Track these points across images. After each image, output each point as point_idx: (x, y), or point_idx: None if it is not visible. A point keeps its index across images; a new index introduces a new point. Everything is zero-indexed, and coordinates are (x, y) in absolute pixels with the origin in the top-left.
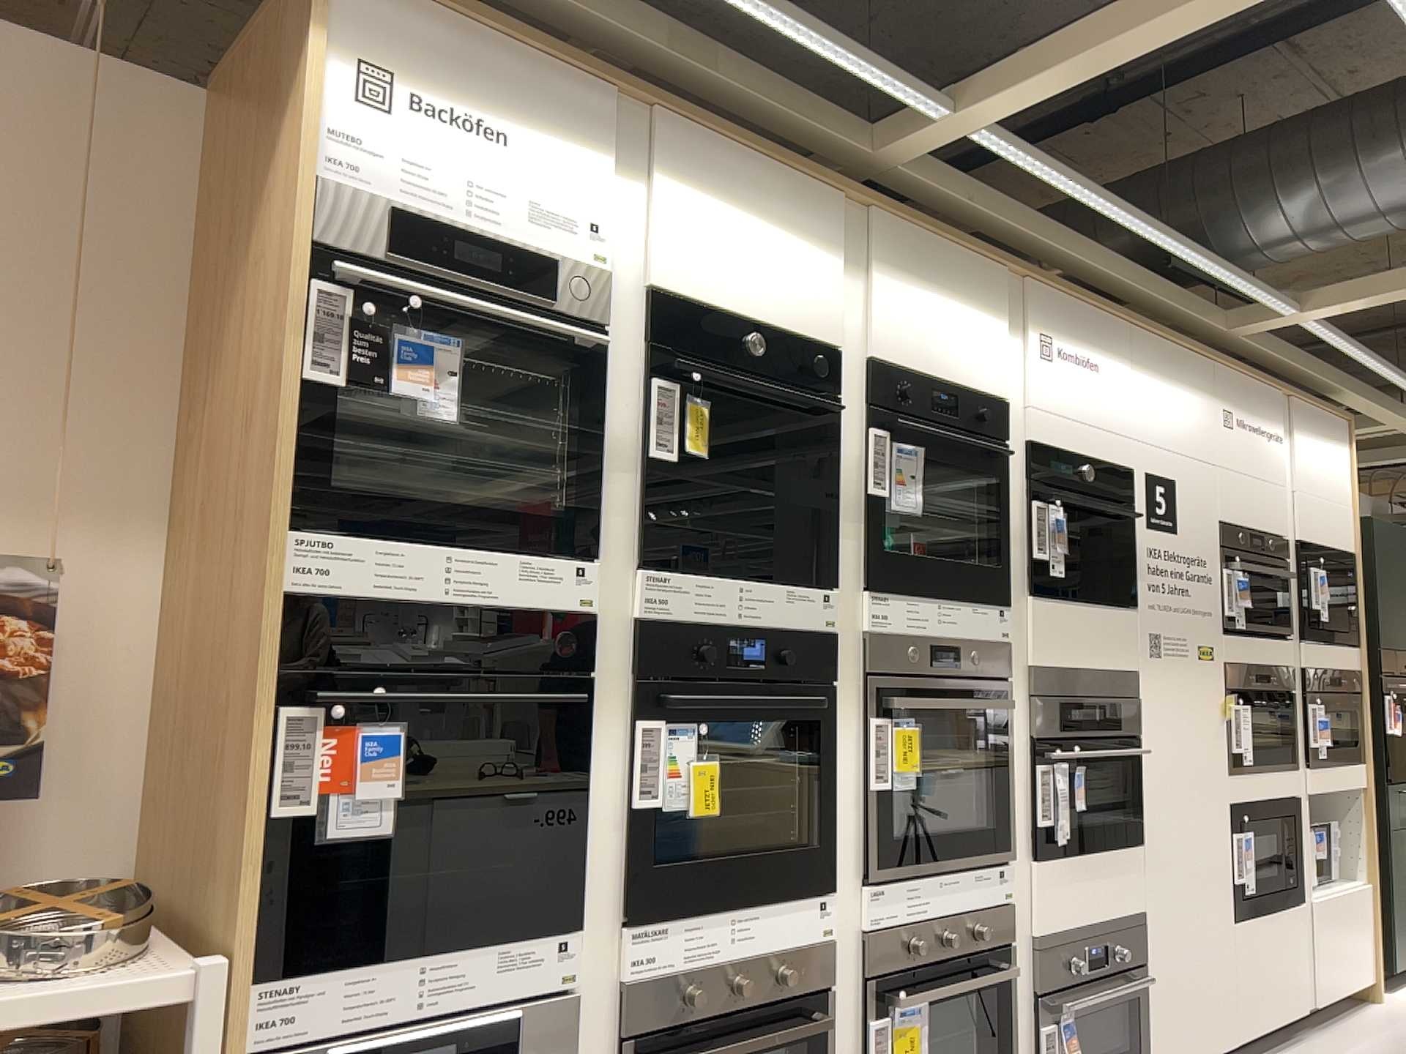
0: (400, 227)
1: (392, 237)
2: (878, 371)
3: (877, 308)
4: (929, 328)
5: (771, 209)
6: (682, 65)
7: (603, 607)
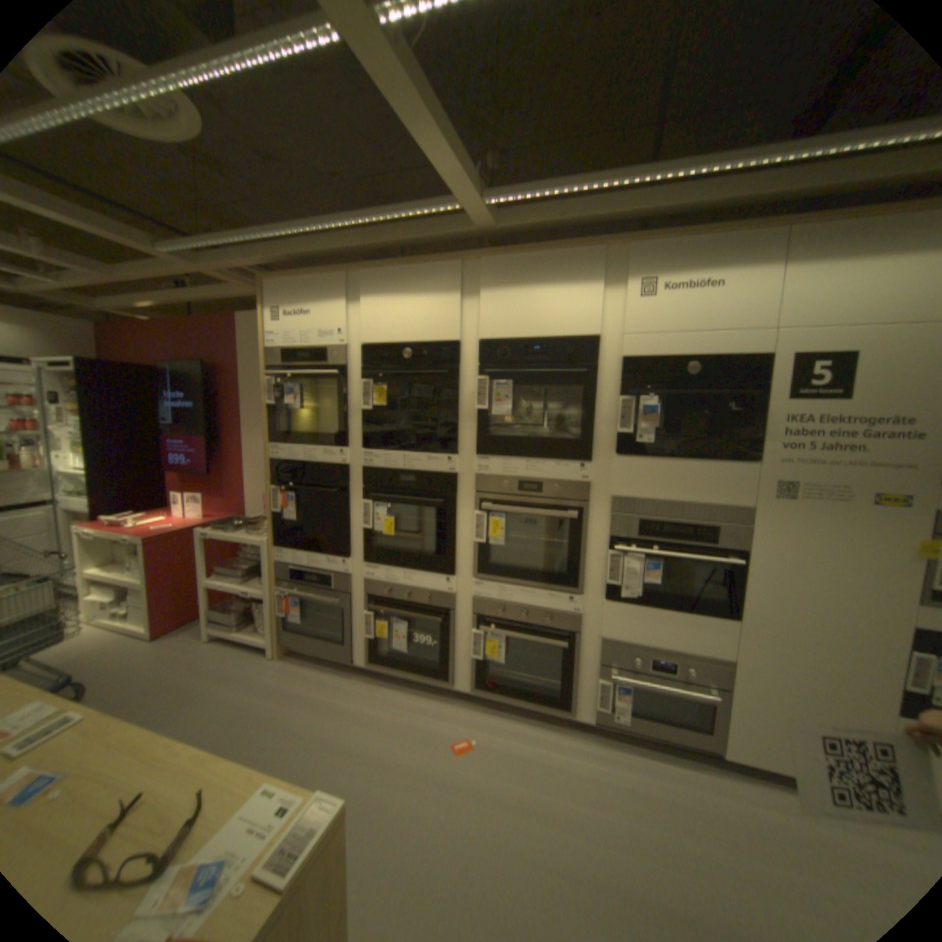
0: (276, 353)
1: (276, 356)
2: (492, 342)
3: (487, 307)
4: (532, 304)
5: (415, 283)
6: (365, 238)
7: (350, 465)
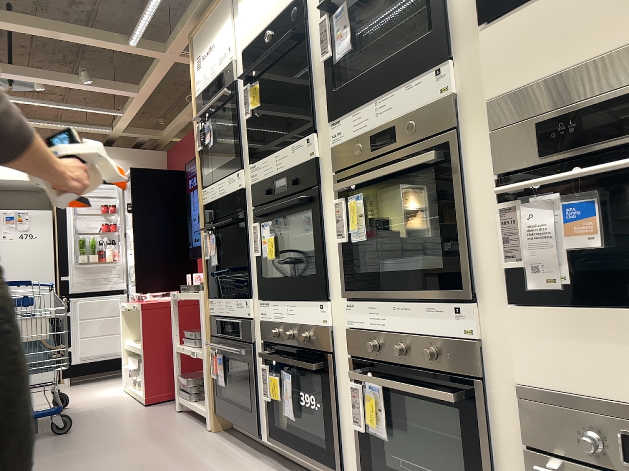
0: (200, 97)
1: (200, 100)
2: None
3: None
4: None
5: None
6: None
7: (244, 185)
